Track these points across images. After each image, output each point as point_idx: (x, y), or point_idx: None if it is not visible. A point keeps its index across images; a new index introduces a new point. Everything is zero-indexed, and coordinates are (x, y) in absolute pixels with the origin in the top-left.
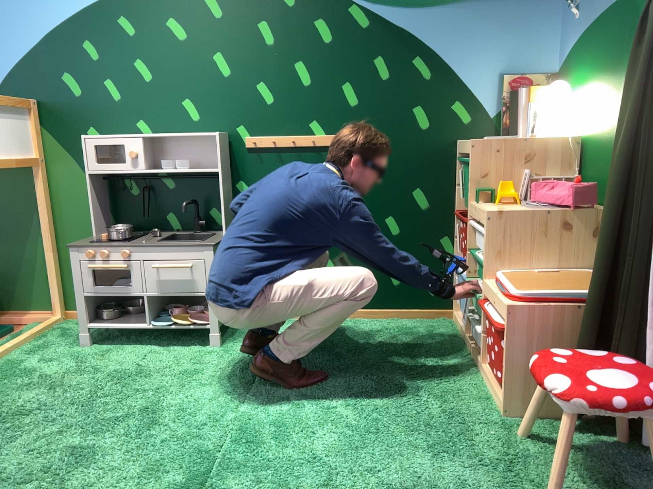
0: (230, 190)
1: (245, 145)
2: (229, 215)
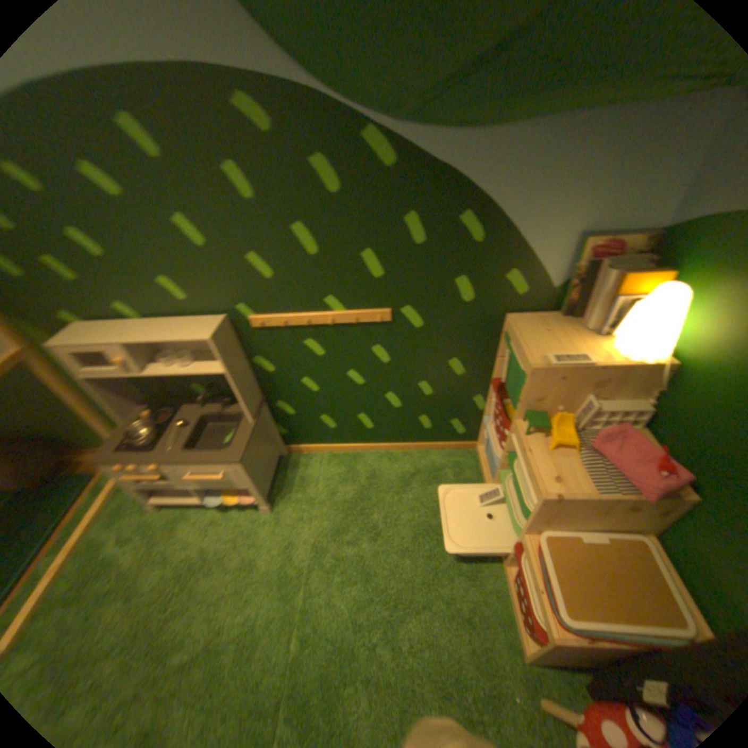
0: (250, 365)
1: (253, 324)
2: (257, 386)
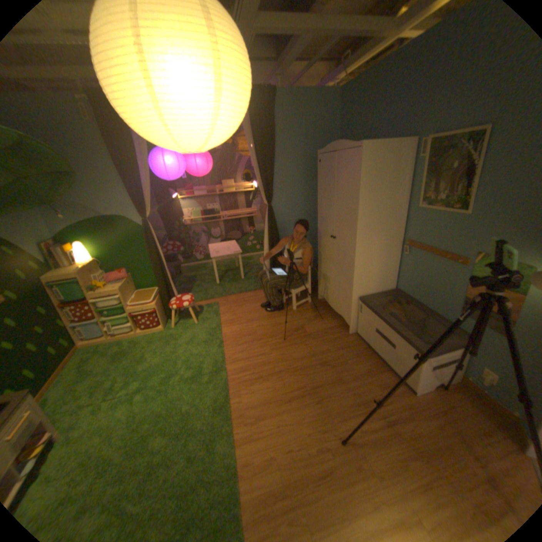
0: None
1: None
2: None
